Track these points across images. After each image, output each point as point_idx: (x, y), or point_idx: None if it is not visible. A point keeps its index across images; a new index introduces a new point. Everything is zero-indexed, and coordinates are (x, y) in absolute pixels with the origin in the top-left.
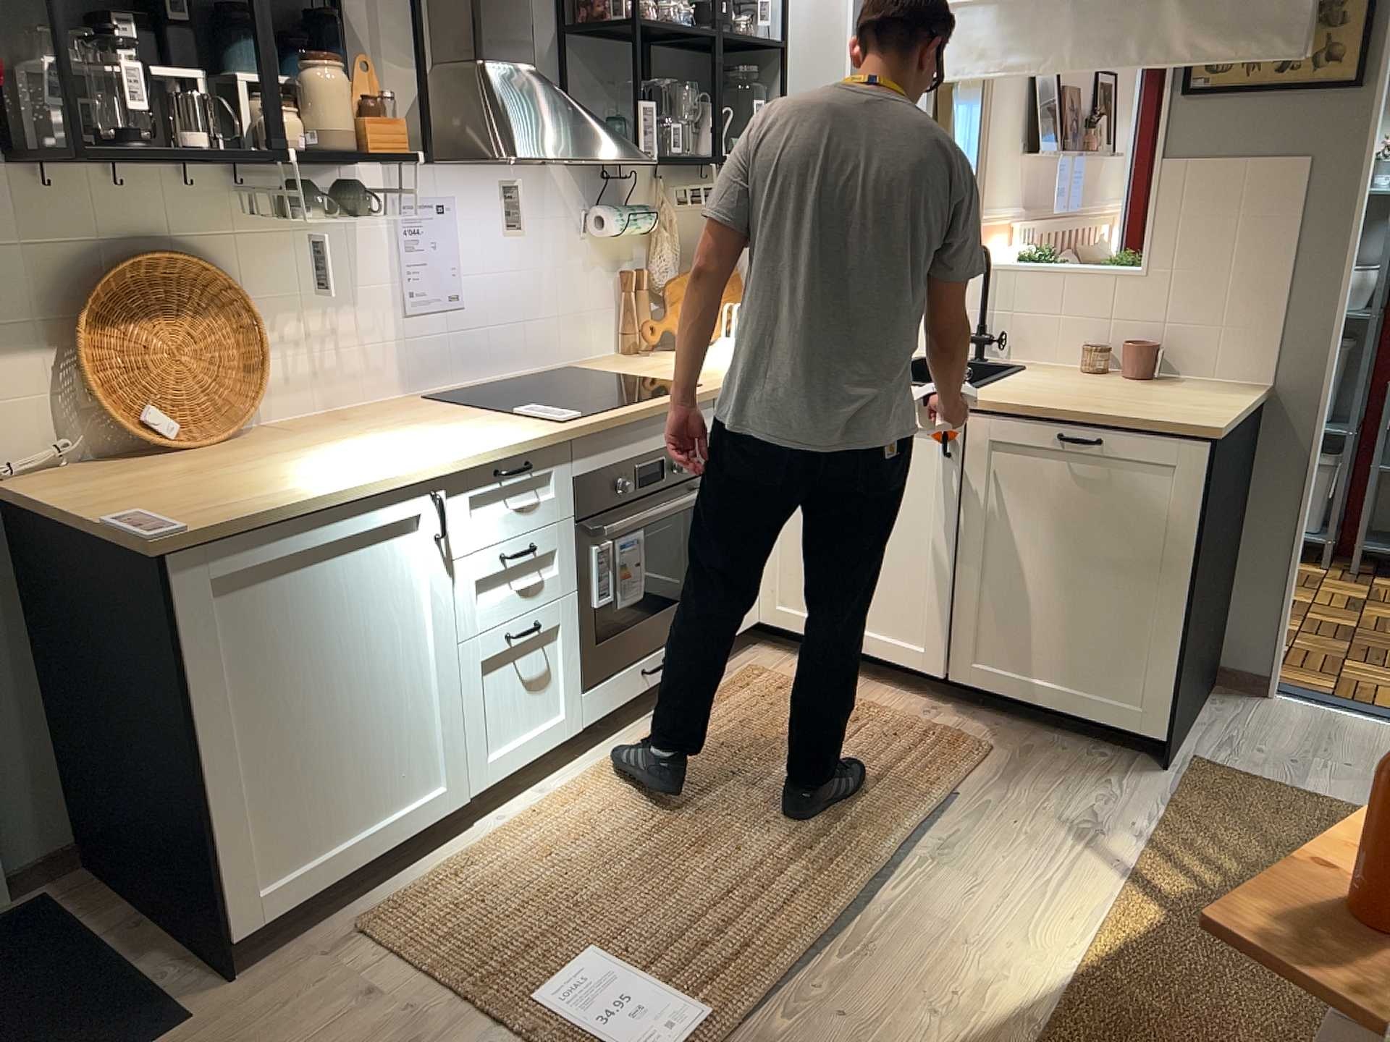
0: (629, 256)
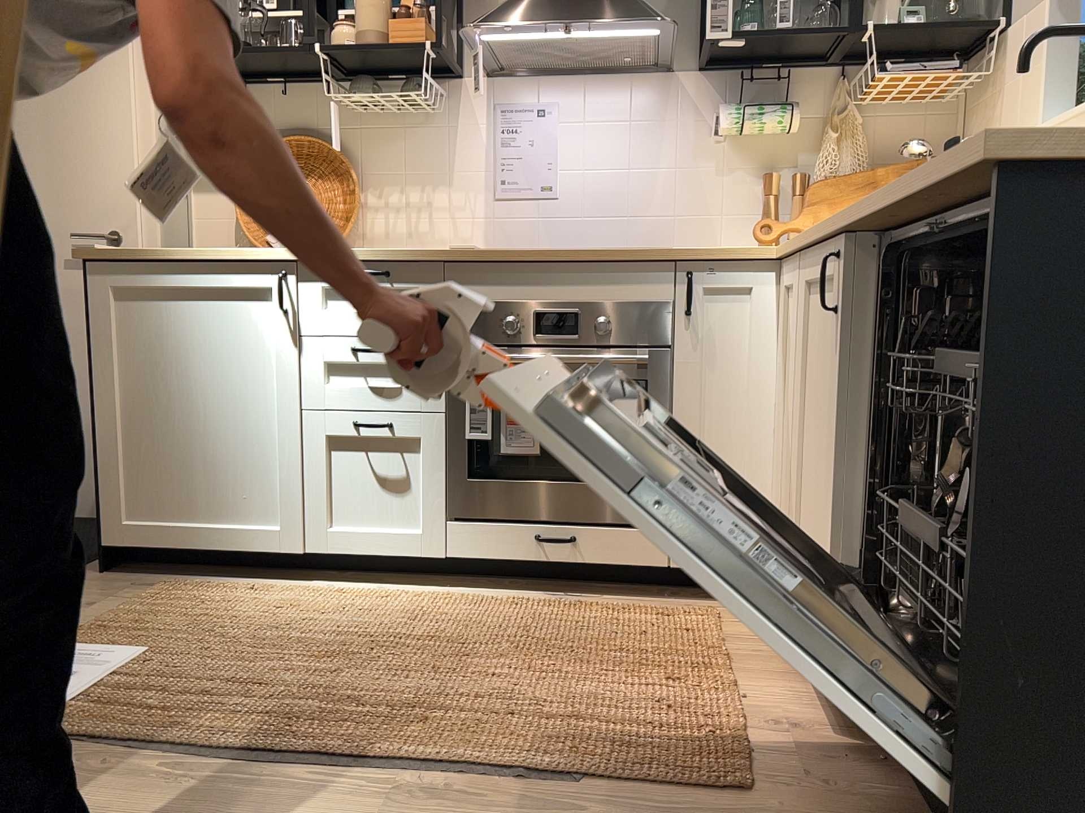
0: (788, 163)
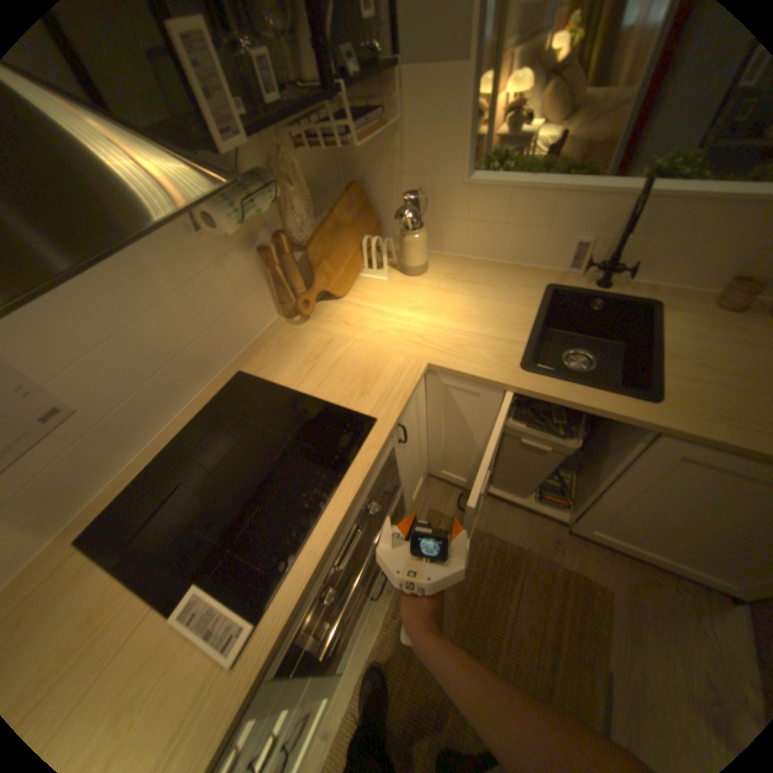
0: (261, 221)
